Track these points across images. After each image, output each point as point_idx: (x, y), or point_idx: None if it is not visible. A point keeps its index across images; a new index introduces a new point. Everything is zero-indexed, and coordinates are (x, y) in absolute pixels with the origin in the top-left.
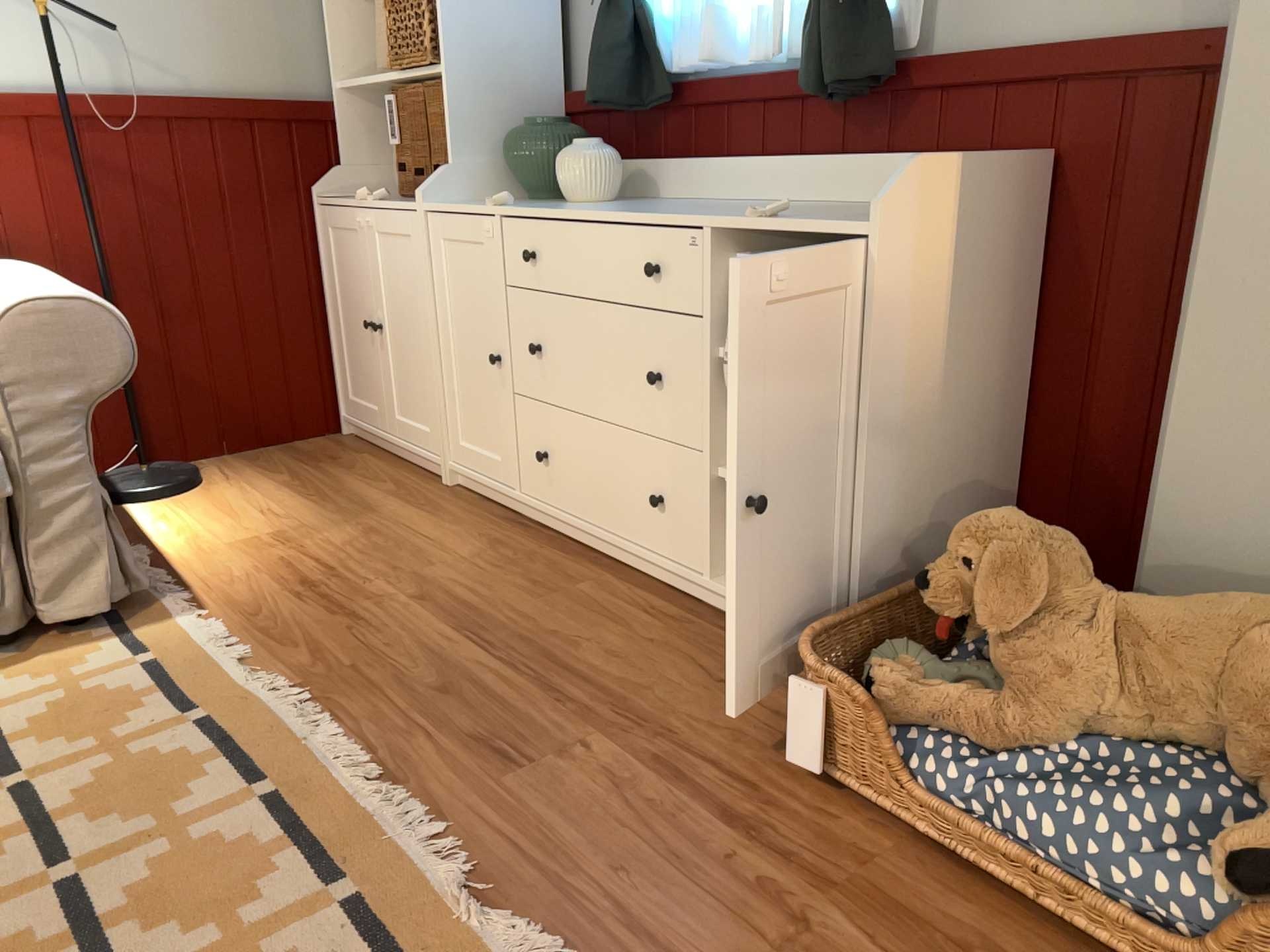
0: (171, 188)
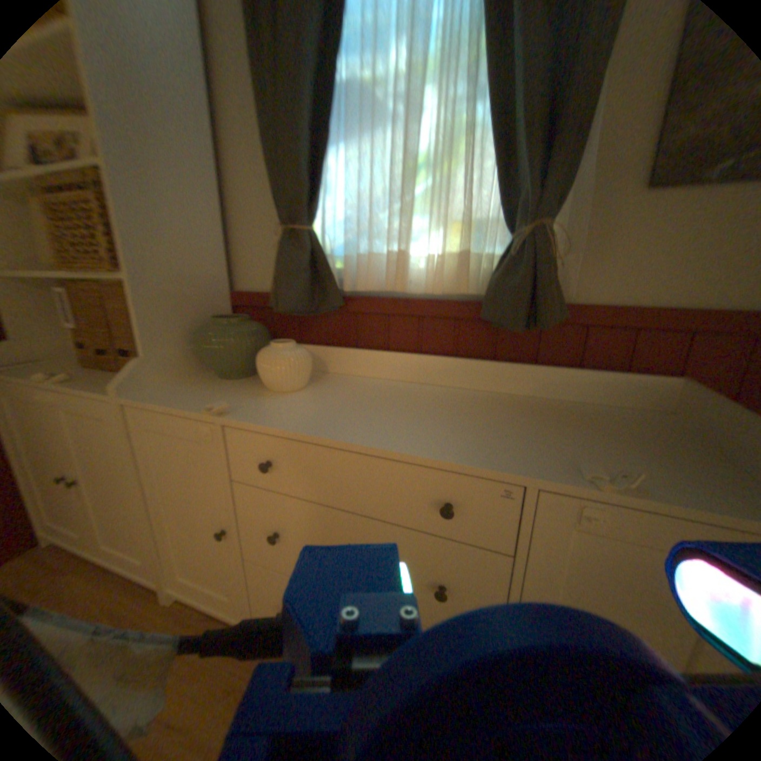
0: None
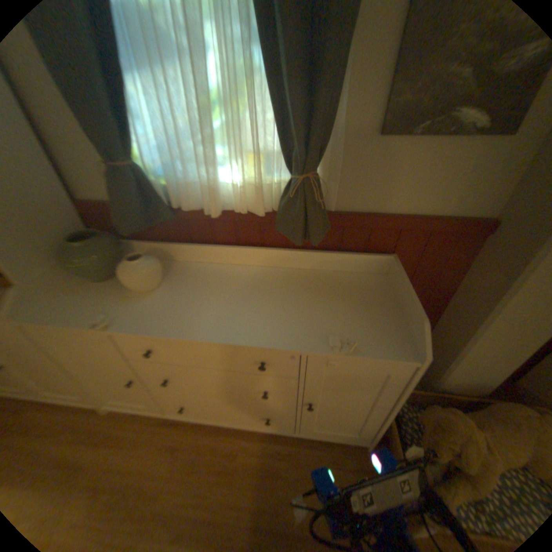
0: None
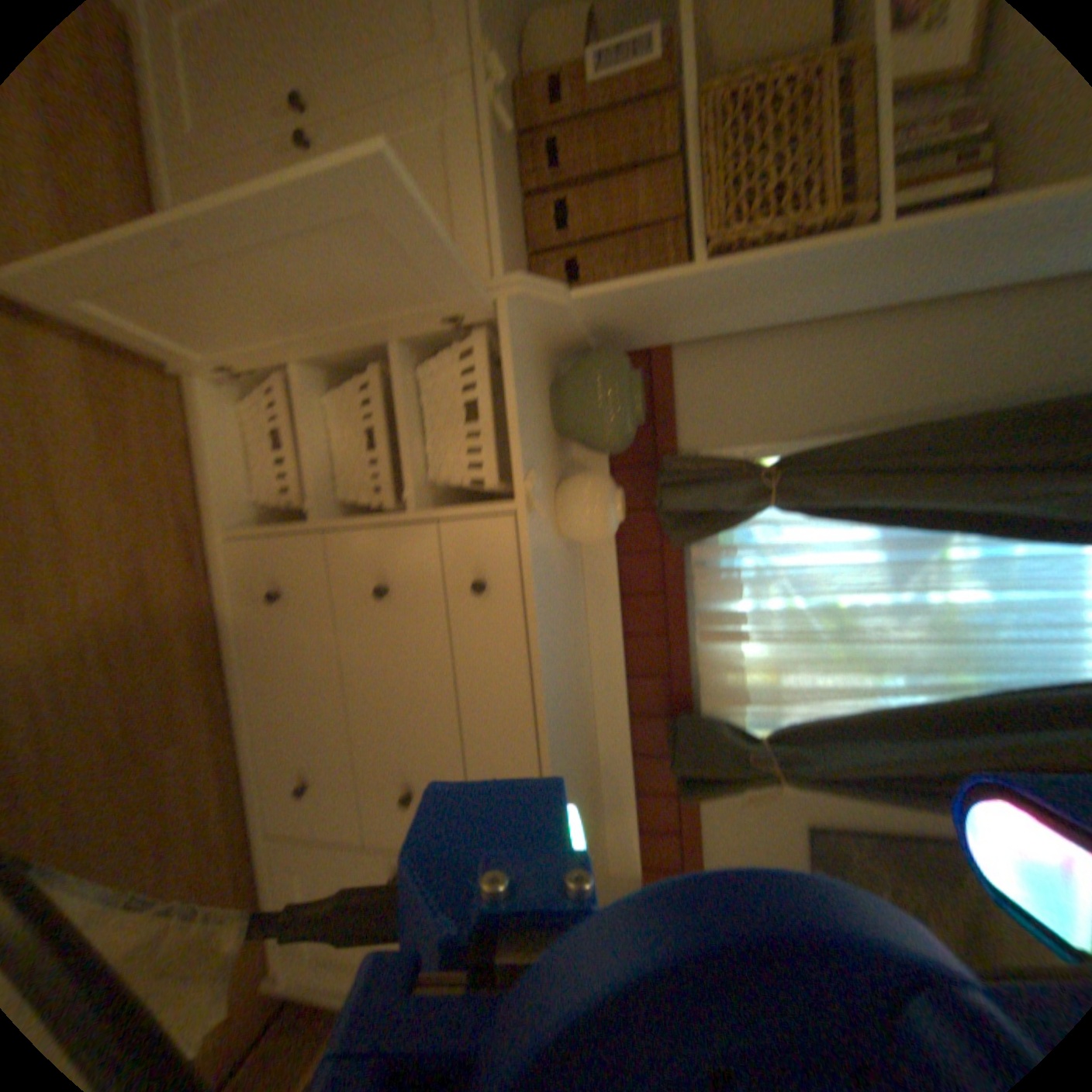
0: None
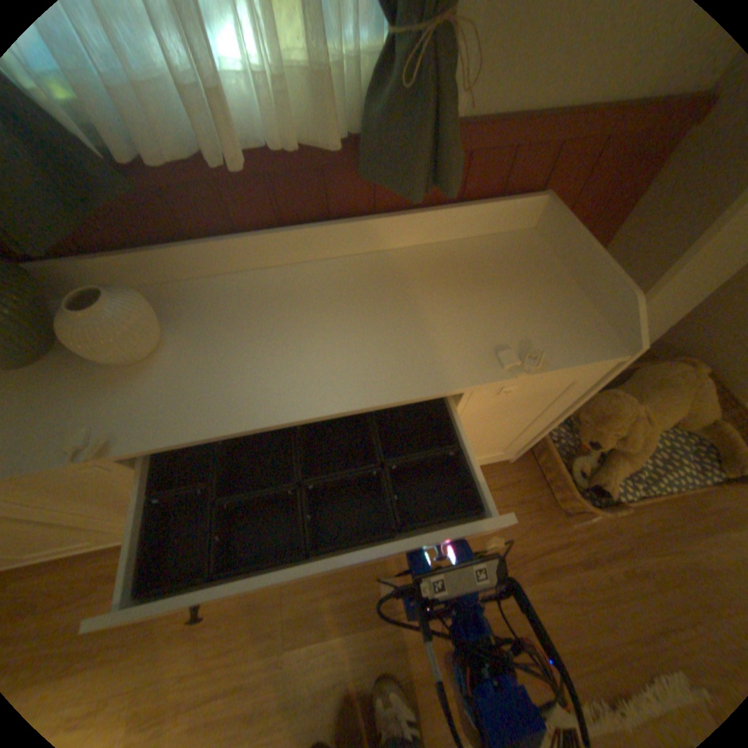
0: None
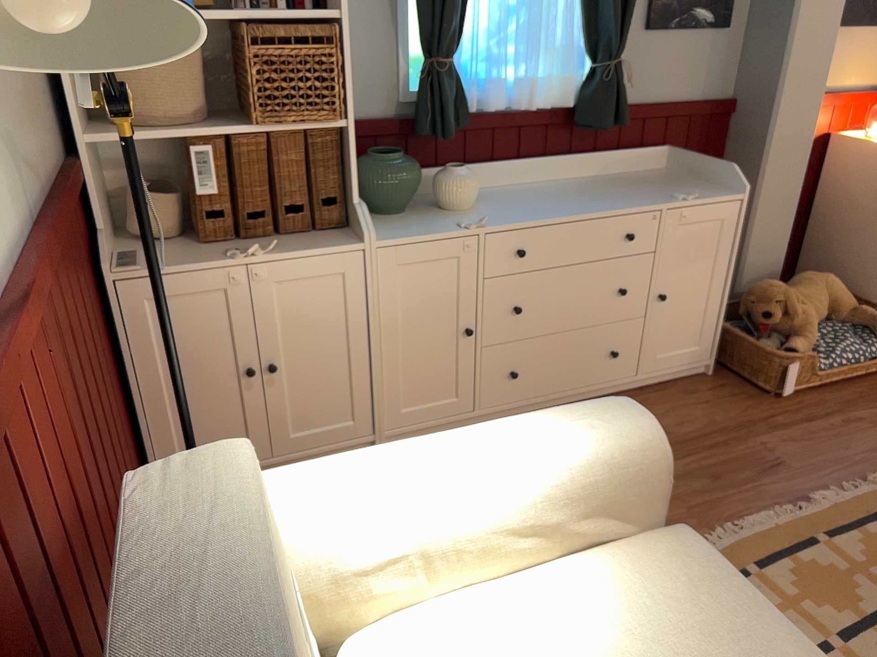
0: (73, 322)
